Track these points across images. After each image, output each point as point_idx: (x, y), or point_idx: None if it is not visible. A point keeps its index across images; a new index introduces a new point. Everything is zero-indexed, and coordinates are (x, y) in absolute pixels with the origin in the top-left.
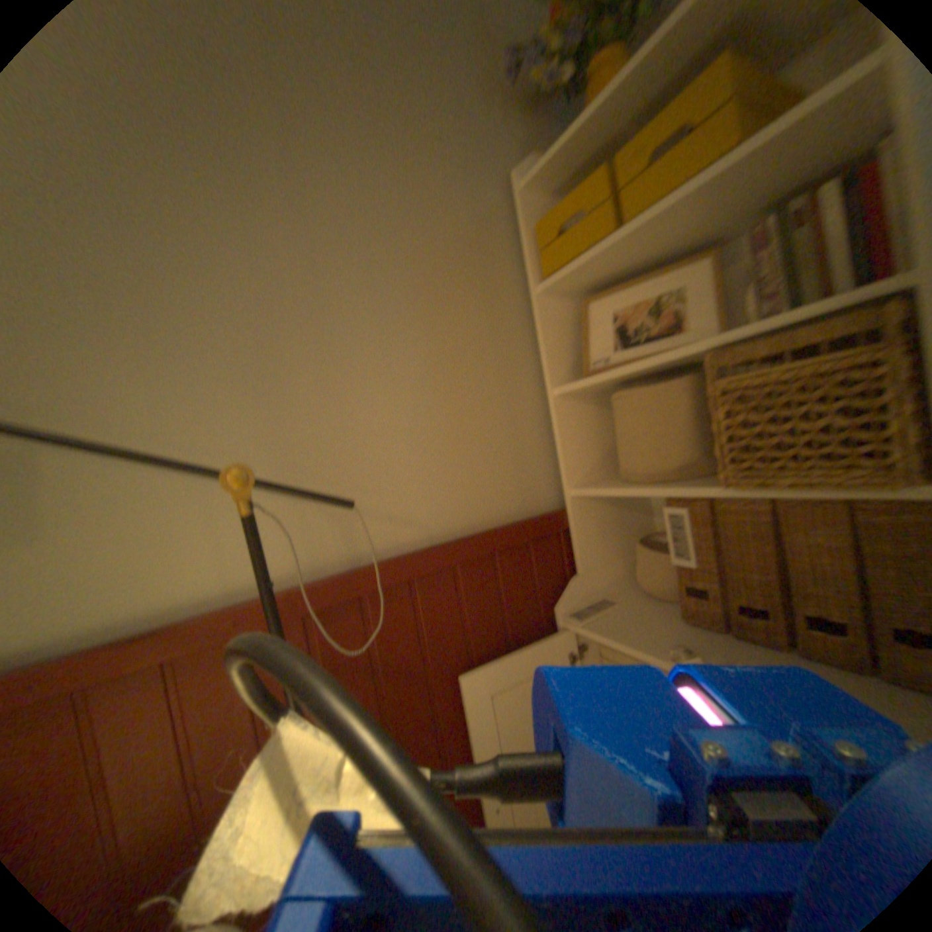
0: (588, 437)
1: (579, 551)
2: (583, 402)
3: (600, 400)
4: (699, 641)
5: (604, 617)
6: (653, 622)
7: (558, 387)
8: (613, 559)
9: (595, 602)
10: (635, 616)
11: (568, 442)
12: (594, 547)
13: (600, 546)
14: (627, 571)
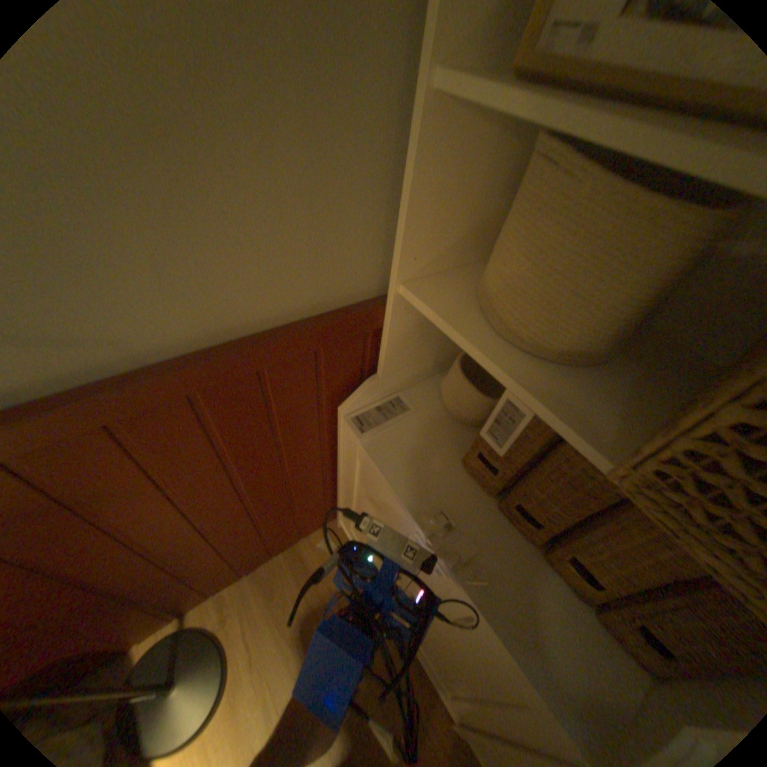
0: (459, 199)
1: (385, 352)
2: (482, 119)
3: (514, 121)
4: (463, 506)
5: (386, 432)
6: (432, 455)
7: (446, 64)
8: (422, 359)
9: (385, 401)
10: (417, 439)
11: (421, 207)
12: (405, 352)
13: (413, 349)
14: (433, 367)
